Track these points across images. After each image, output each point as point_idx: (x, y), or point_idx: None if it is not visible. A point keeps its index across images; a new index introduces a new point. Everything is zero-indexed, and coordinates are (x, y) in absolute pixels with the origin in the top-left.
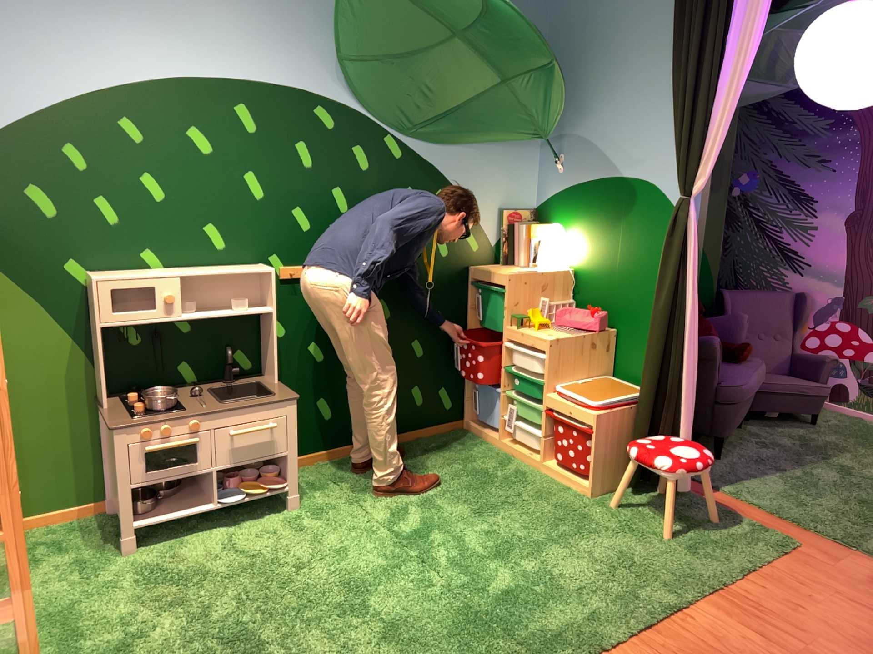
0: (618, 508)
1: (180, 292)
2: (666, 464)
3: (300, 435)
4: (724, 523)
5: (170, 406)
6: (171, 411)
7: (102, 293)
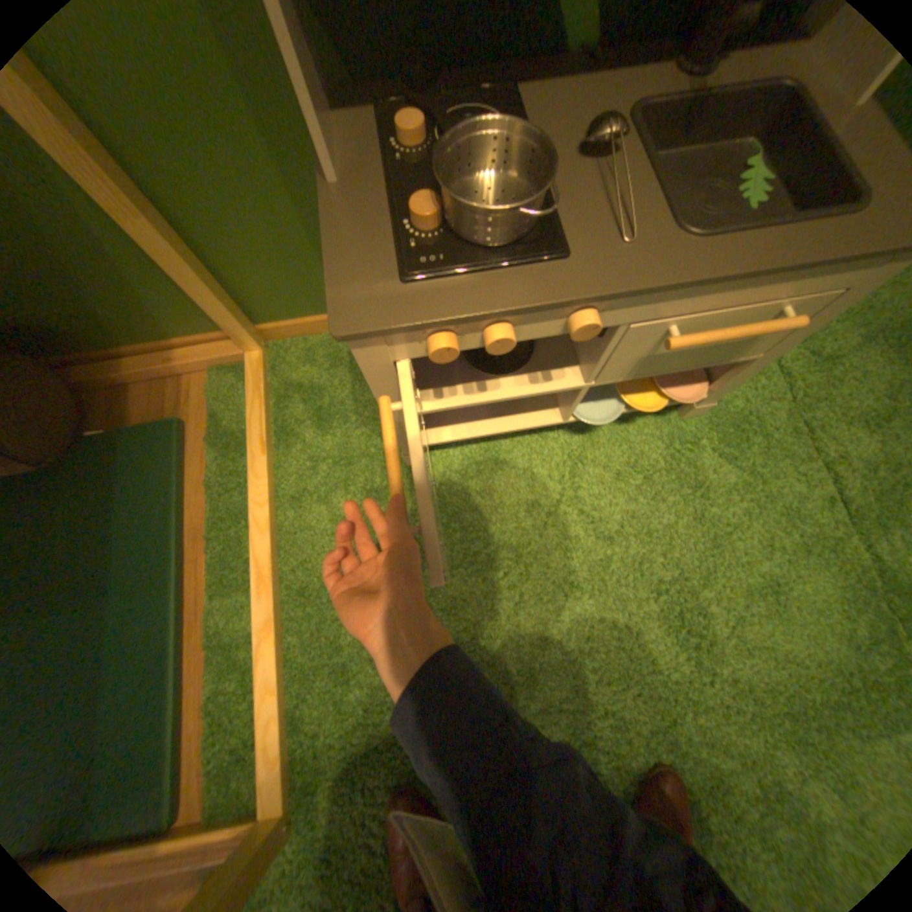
0: None
1: None
2: None
3: None
4: None
5: (521, 234)
6: (524, 251)
7: None
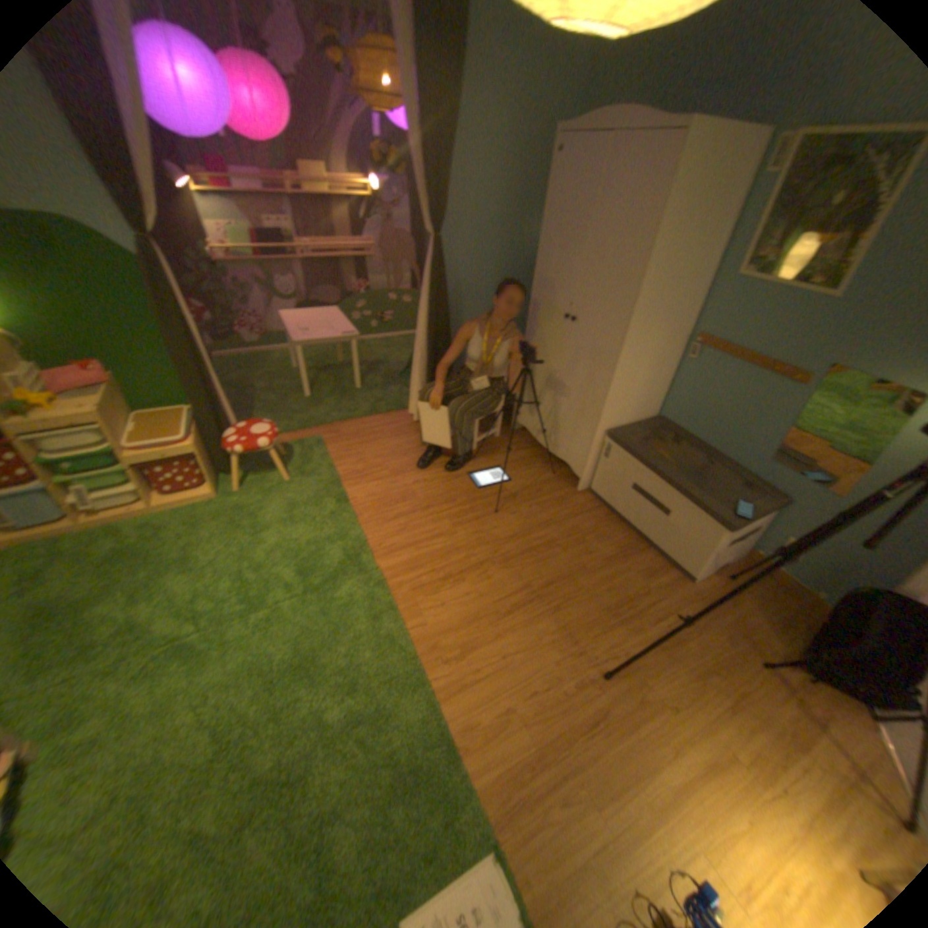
0: (239, 489)
1: None
2: (267, 442)
3: None
4: (289, 453)
5: None
6: None
7: None
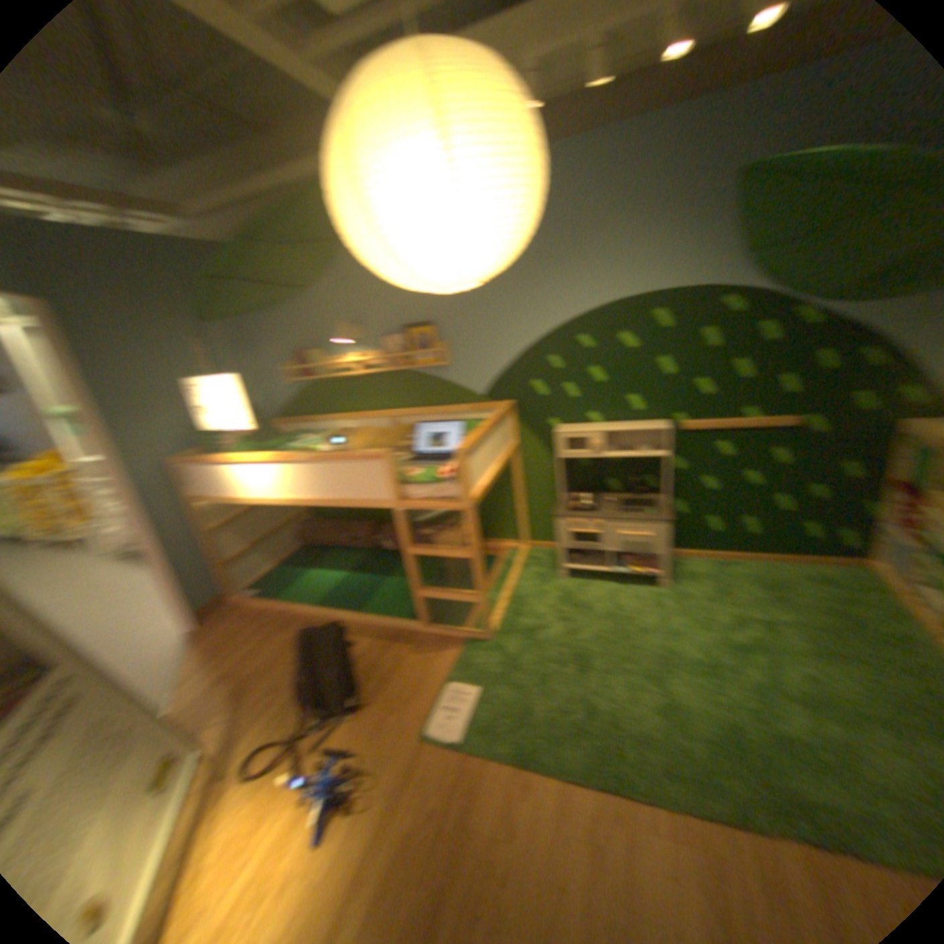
0: None
1: (600, 441)
2: None
3: (690, 537)
4: None
5: (586, 508)
6: (587, 512)
7: (556, 441)
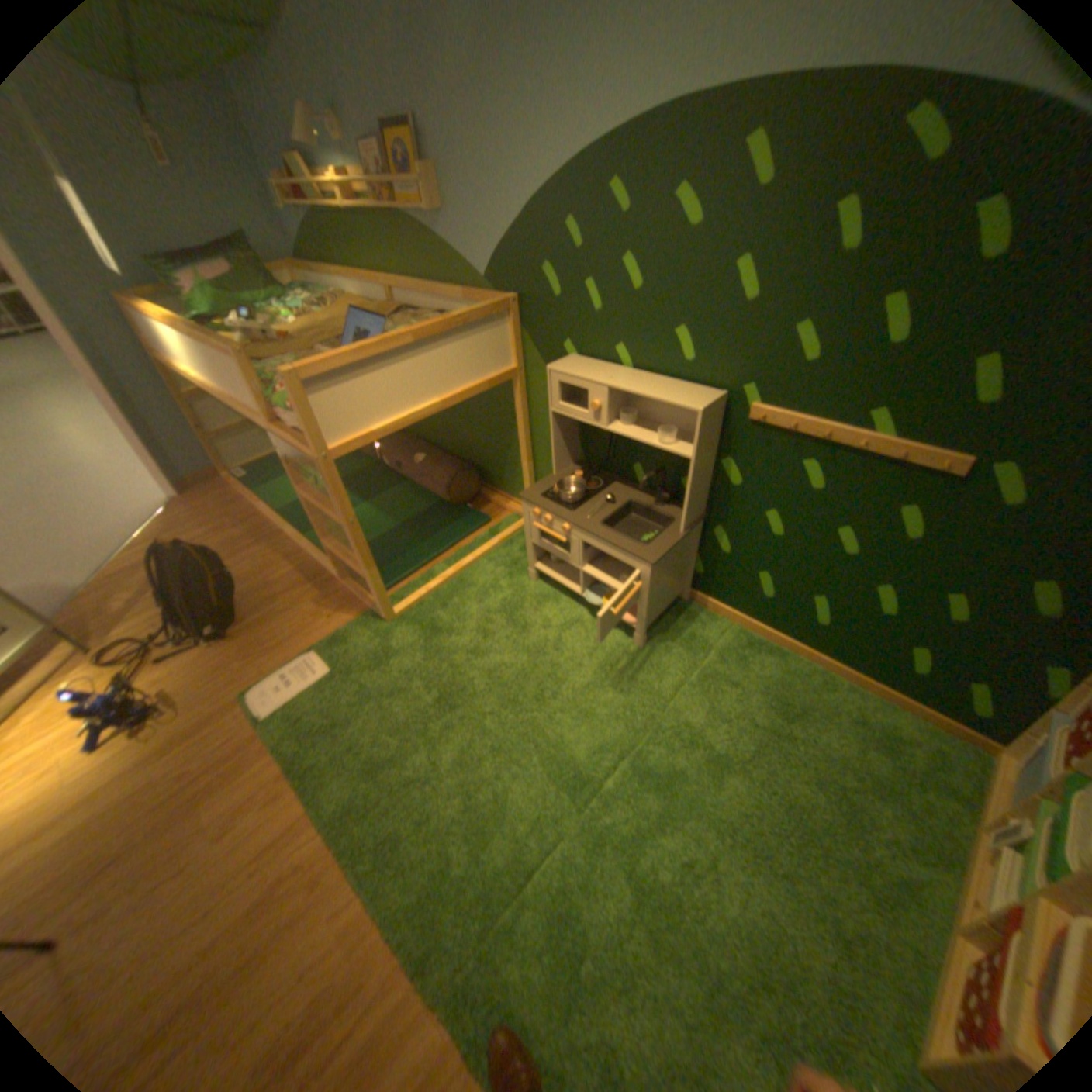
0: None
1: (605, 403)
2: None
3: (731, 591)
4: None
5: (566, 502)
6: (567, 507)
7: (551, 383)
